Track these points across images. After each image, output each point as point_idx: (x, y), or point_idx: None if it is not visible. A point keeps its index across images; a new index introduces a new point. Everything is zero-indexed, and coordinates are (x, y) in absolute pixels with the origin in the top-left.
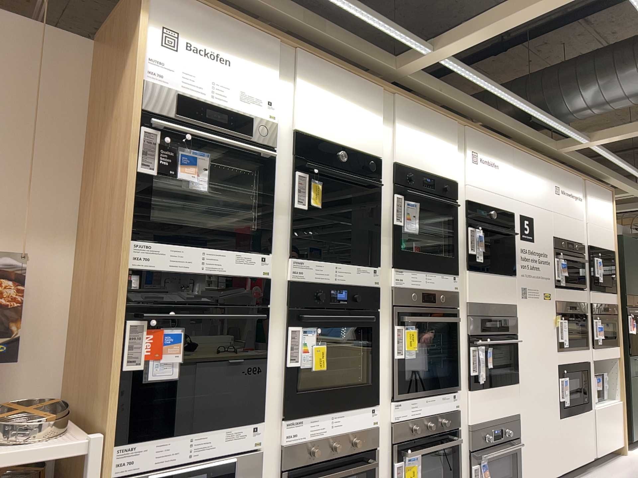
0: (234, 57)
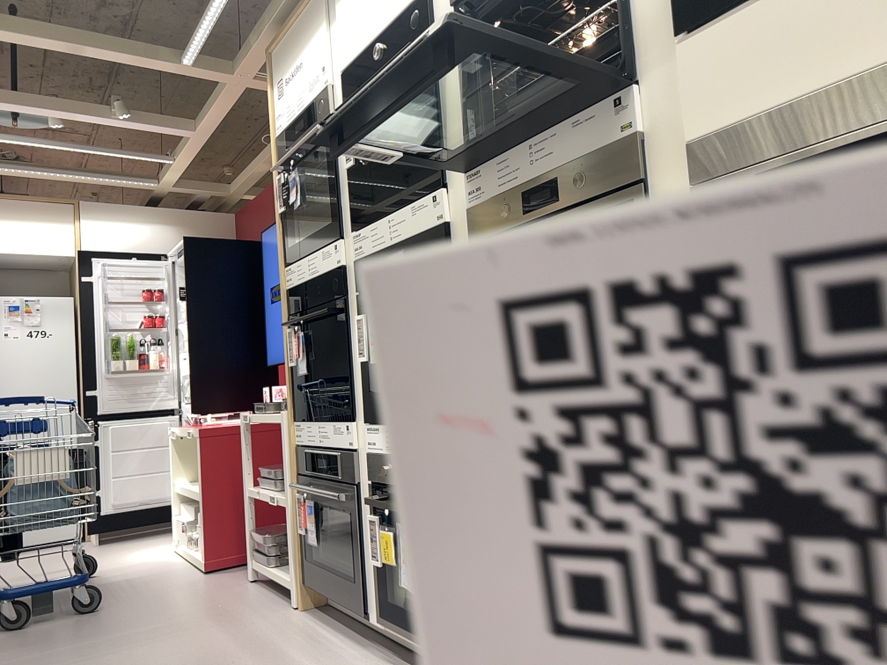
0: (299, 51)
